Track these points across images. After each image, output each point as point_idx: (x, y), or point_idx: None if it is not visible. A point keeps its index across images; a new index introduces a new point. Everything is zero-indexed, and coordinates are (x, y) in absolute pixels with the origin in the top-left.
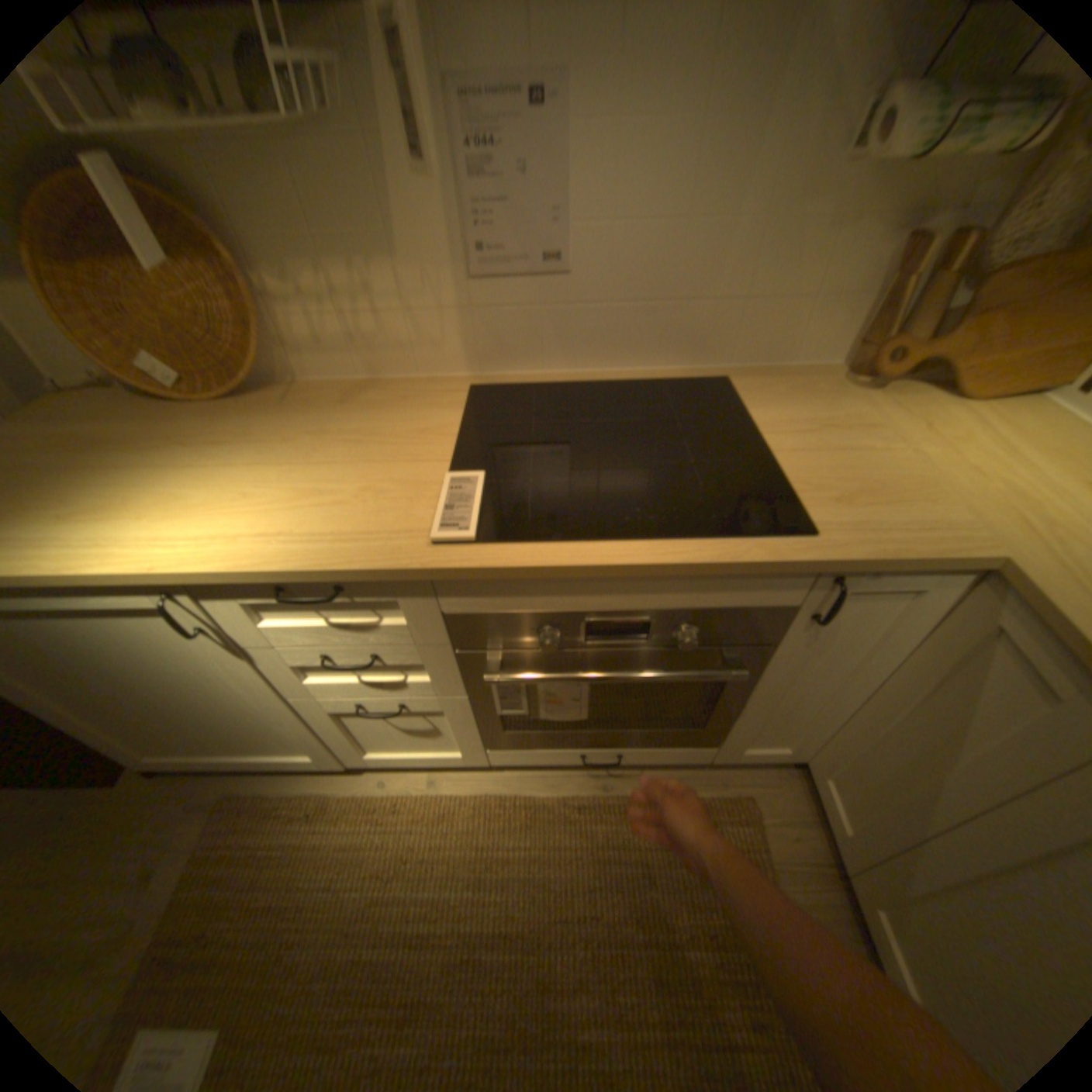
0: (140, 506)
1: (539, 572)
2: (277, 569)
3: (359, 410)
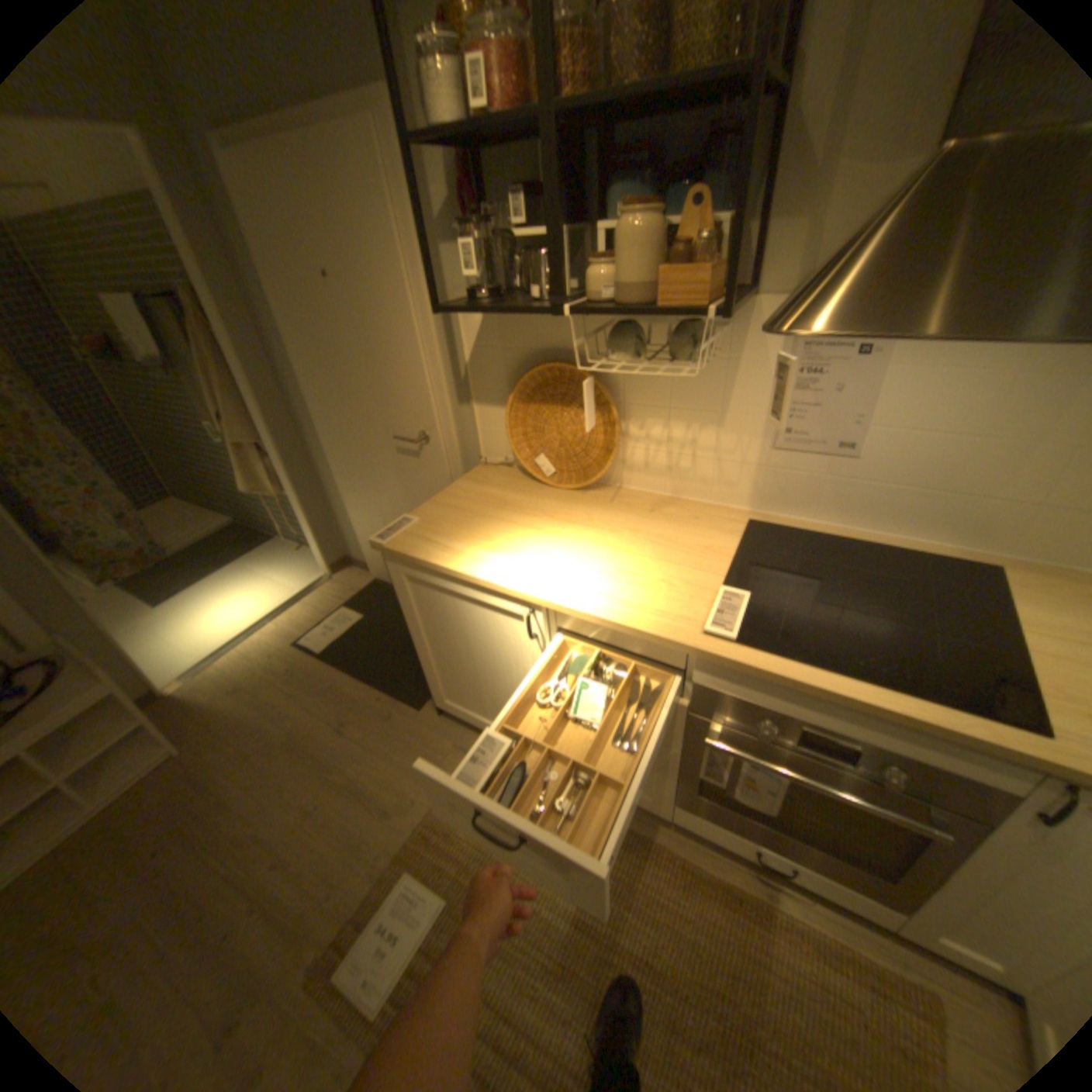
0: (531, 553)
1: (779, 679)
2: (604, 617)
3: (663, 520)
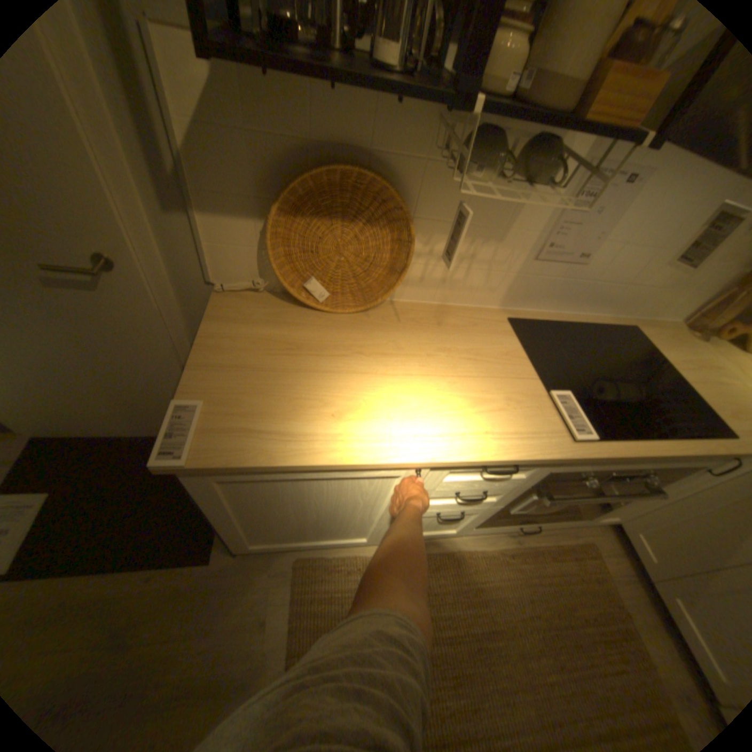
0: (386, 408)
1: (629, 458)
2: (507, 459)
3: (456, 333)
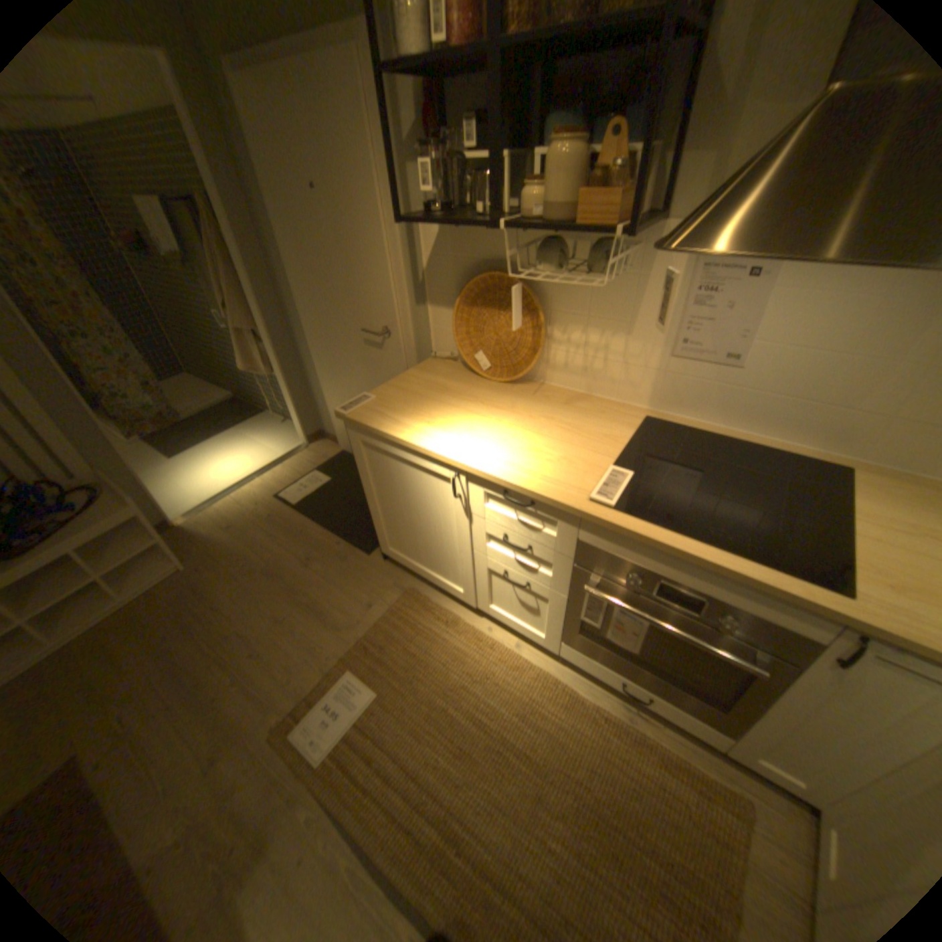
0: (460, 430)
1: (643, 539)
2: (511, 483)
3: (573, 412)
